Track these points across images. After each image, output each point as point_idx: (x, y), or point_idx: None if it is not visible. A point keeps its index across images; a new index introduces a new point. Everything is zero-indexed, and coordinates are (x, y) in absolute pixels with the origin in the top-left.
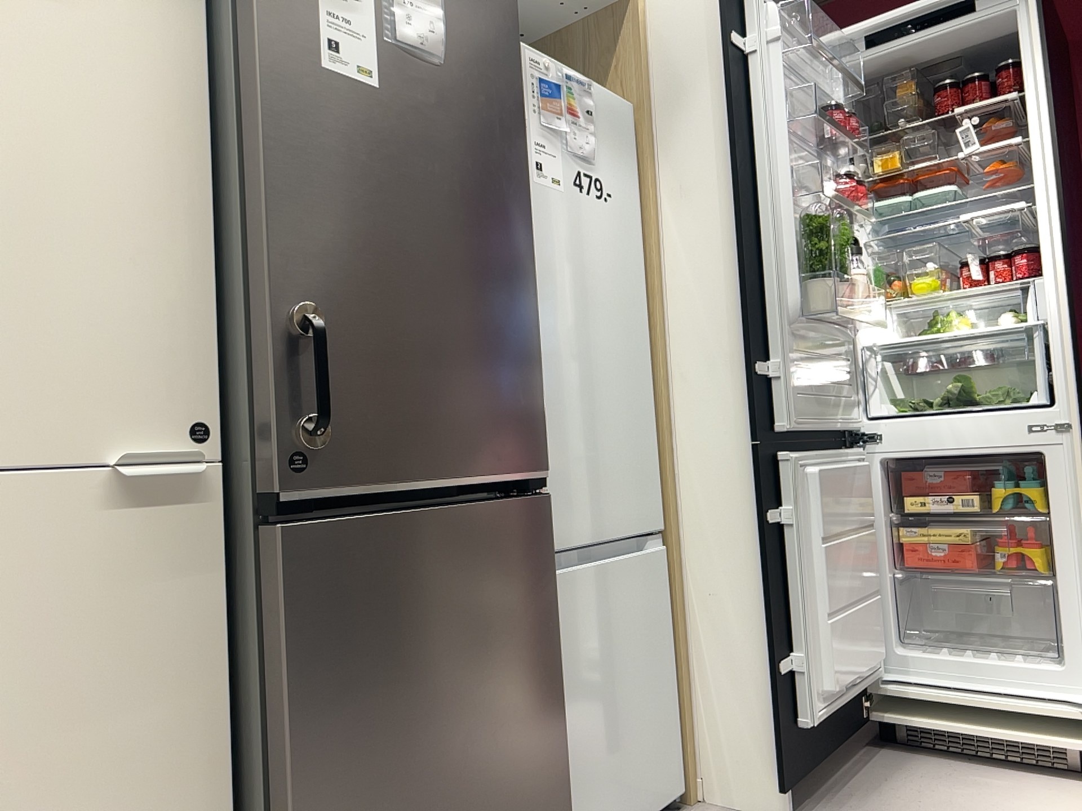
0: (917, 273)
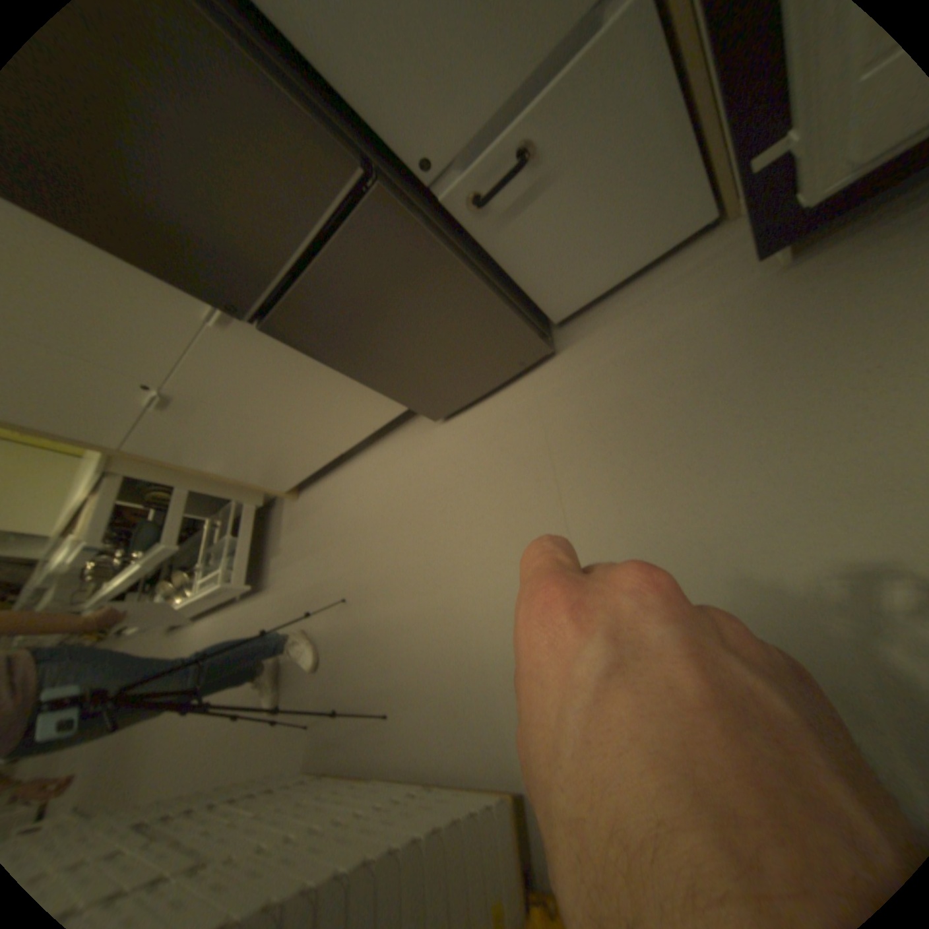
0: None
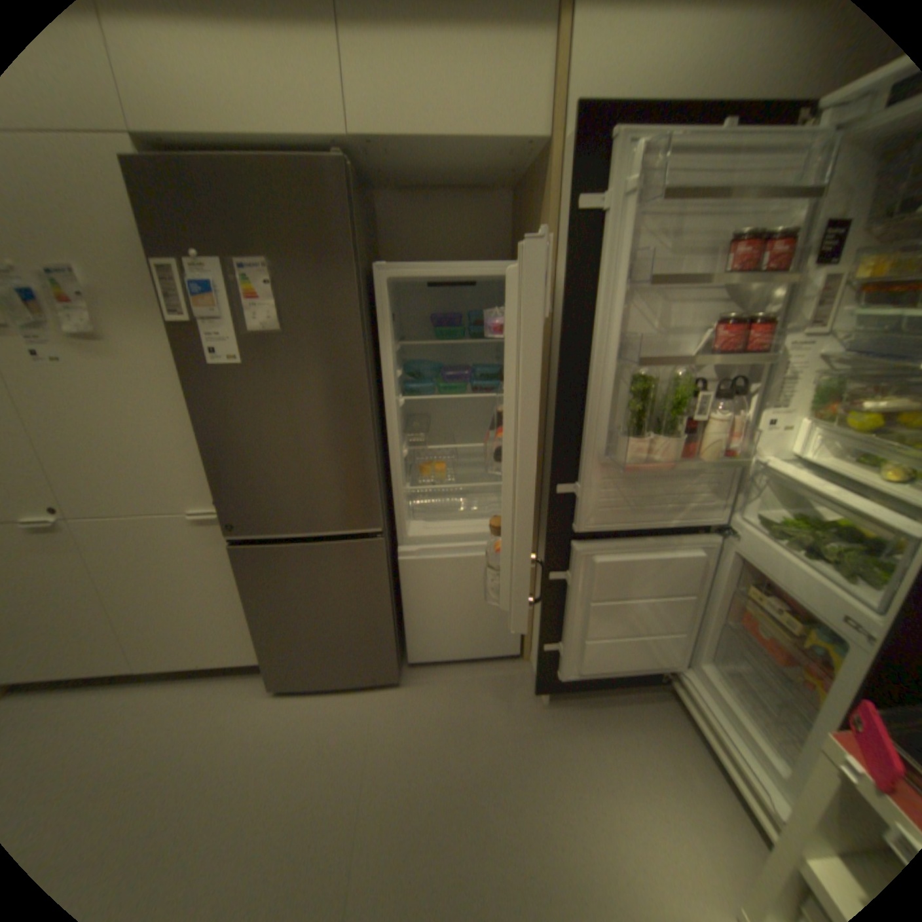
0: (854, 406)
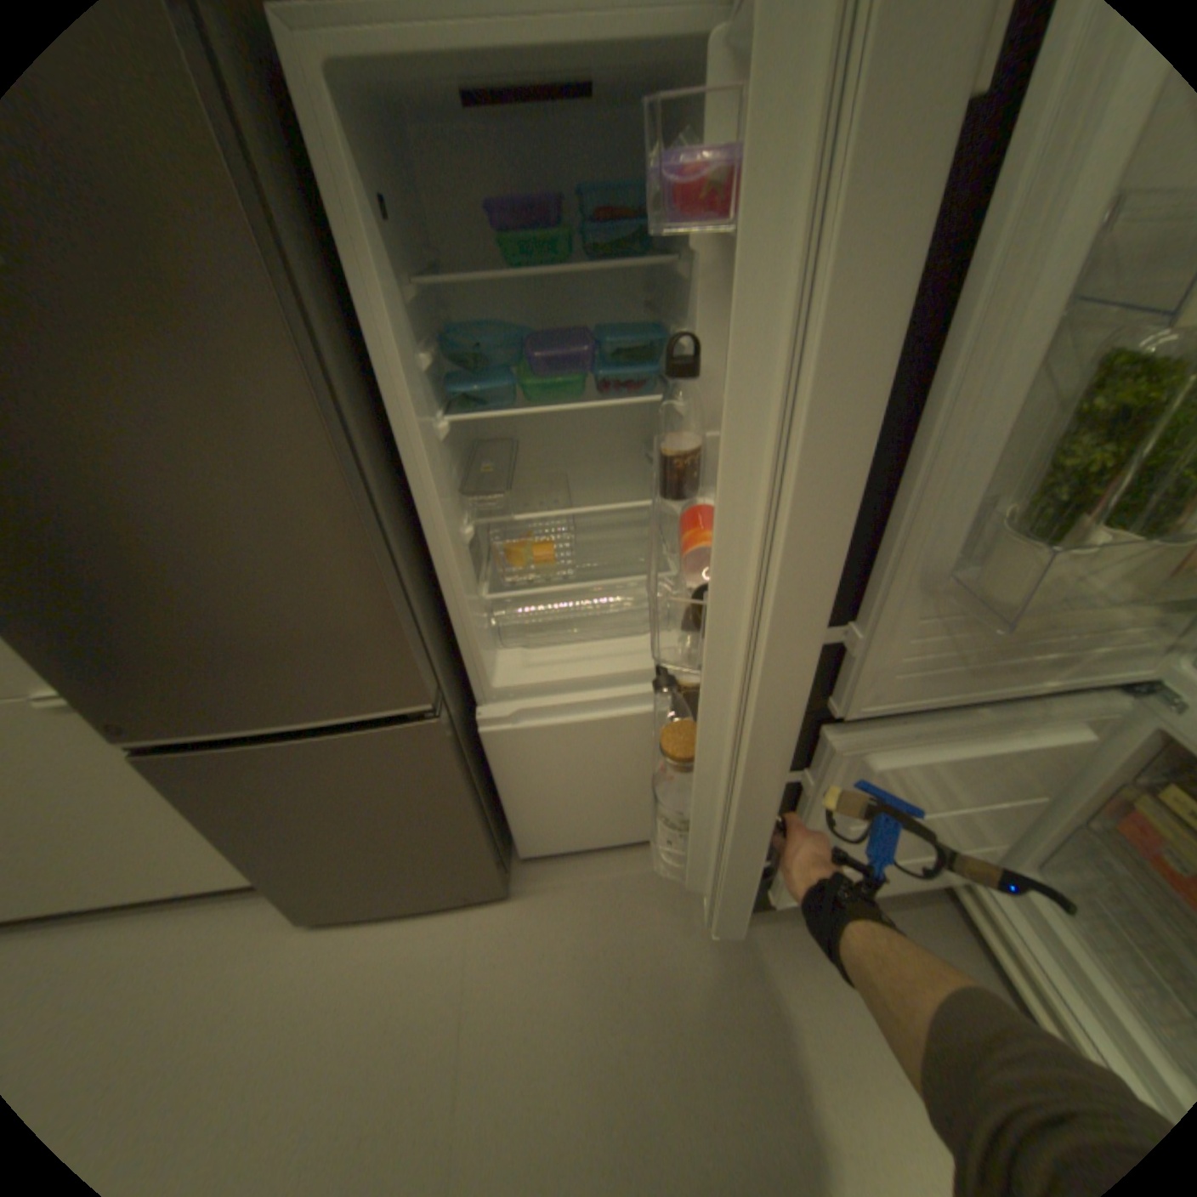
0: None
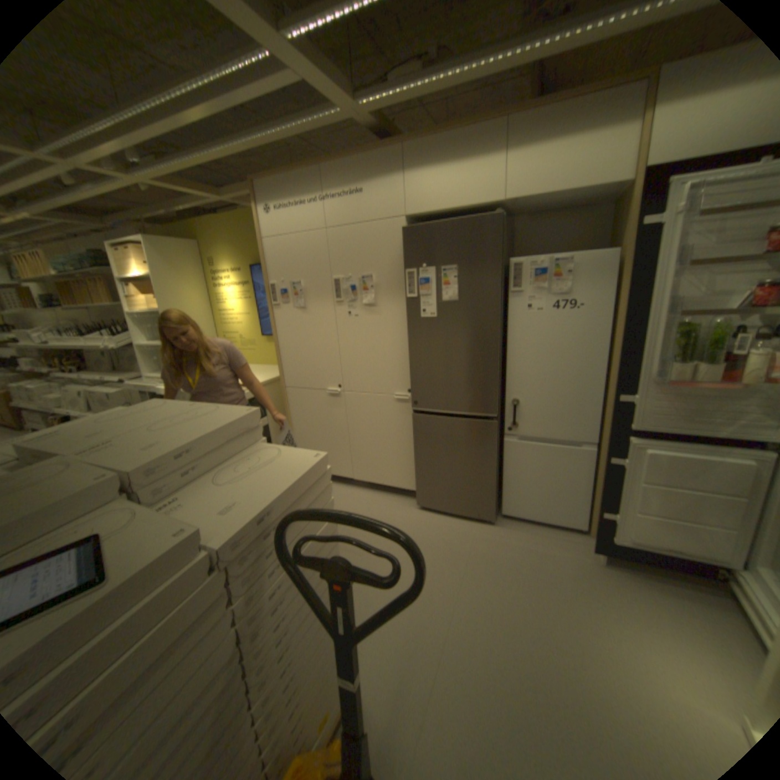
0: None
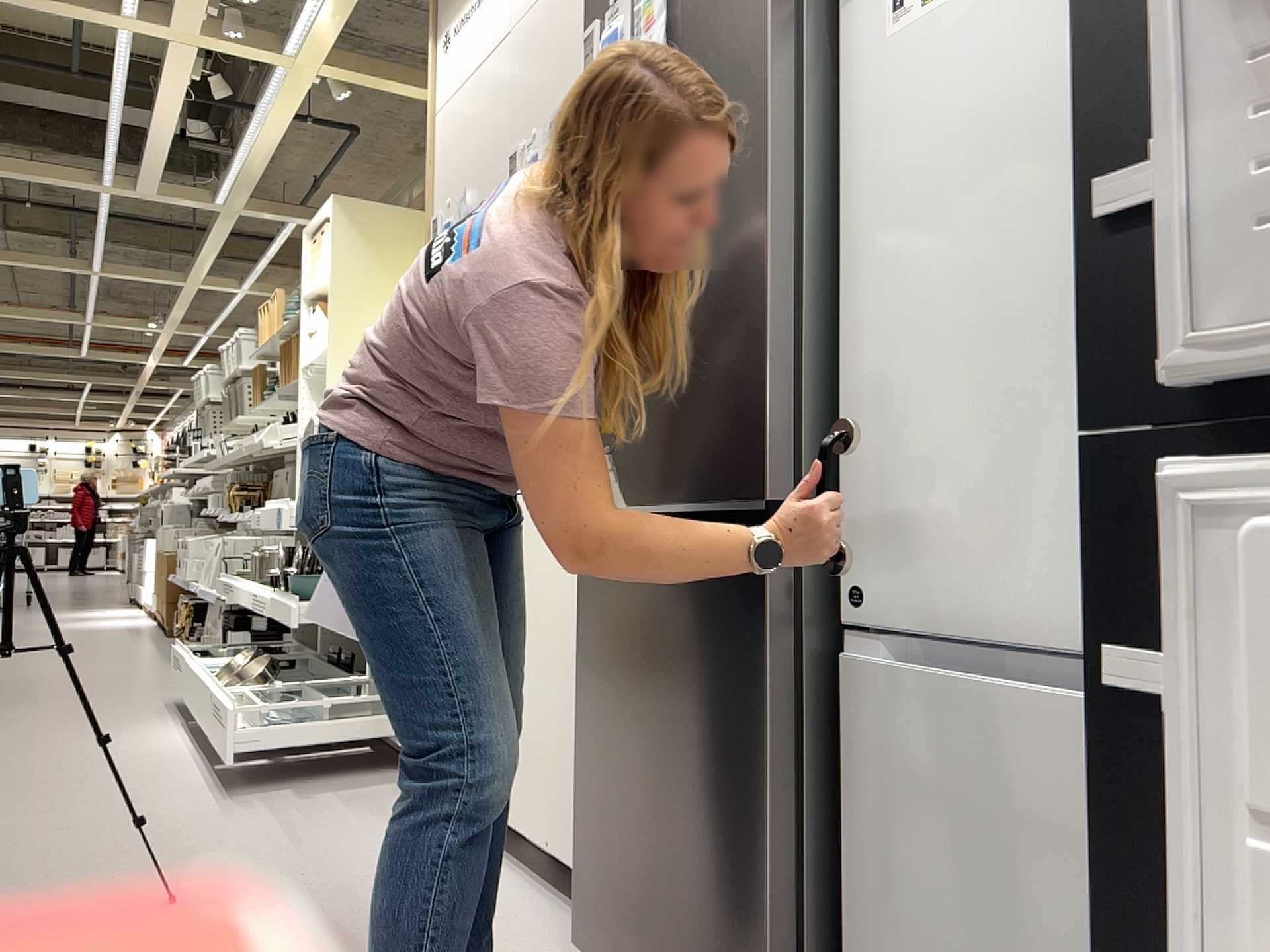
0: None
